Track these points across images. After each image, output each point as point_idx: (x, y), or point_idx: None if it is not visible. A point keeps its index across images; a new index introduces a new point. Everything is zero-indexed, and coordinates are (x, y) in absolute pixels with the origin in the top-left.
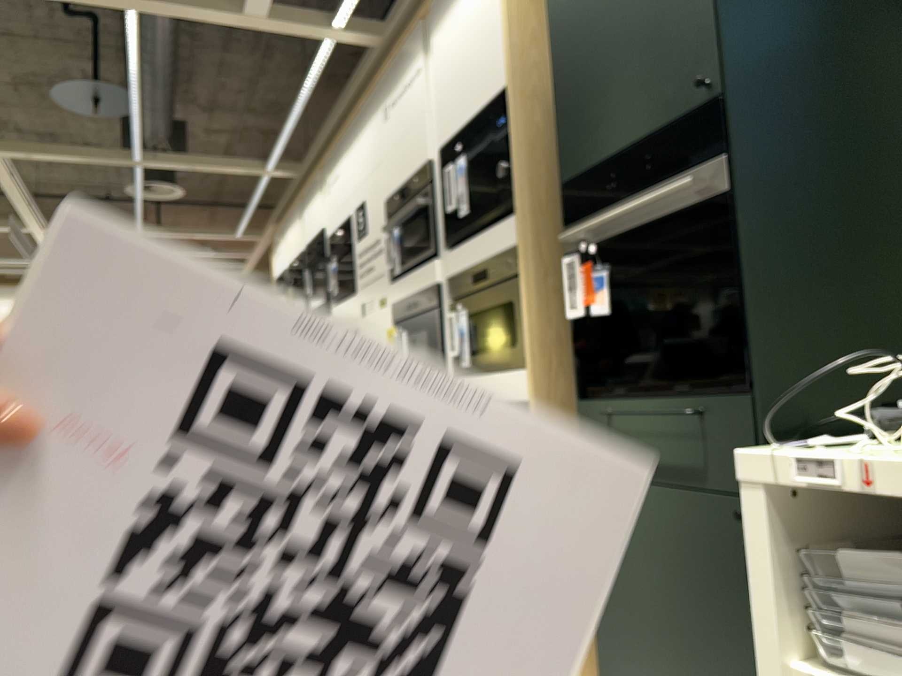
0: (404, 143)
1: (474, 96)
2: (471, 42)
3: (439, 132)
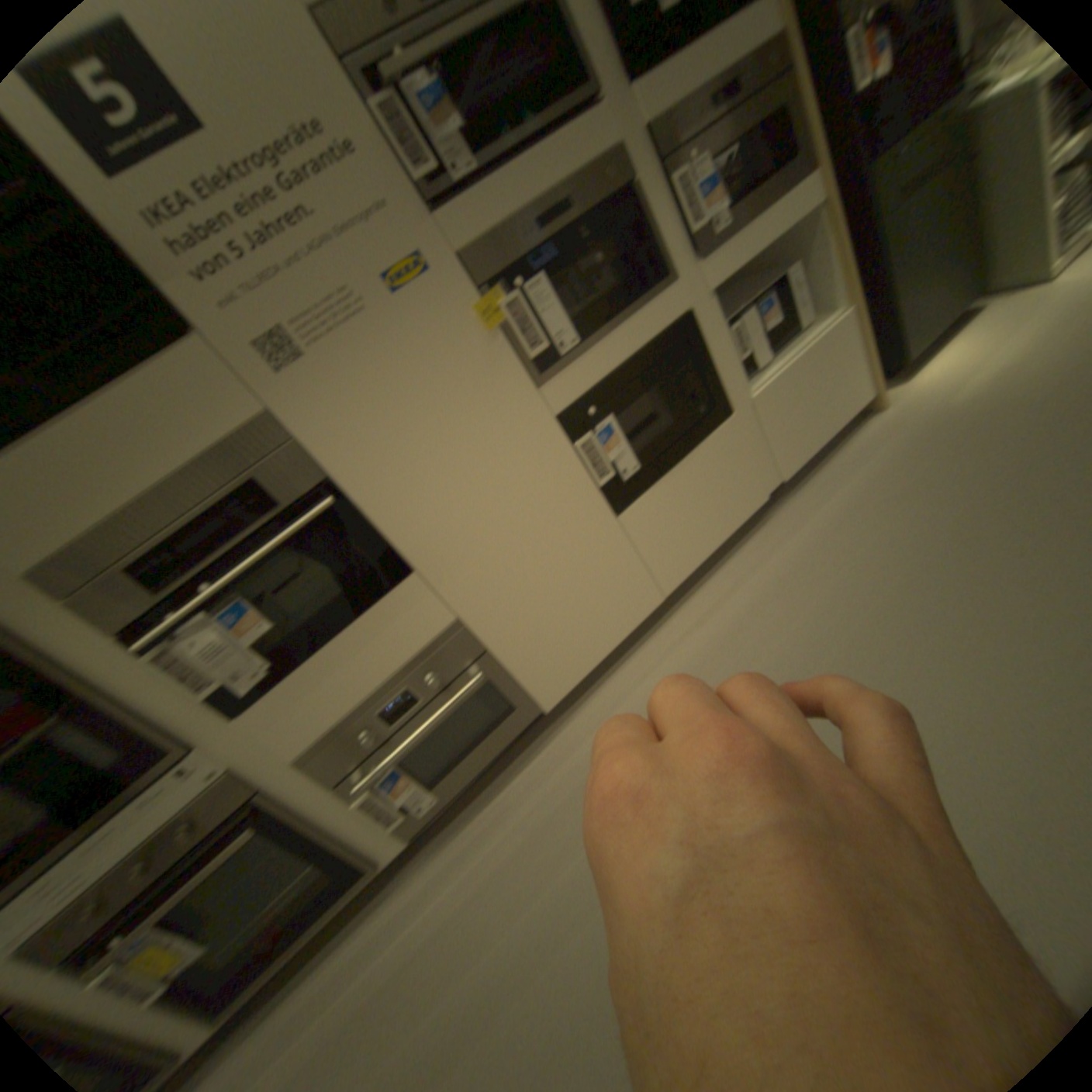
0: None
1: None
2: None
3: None
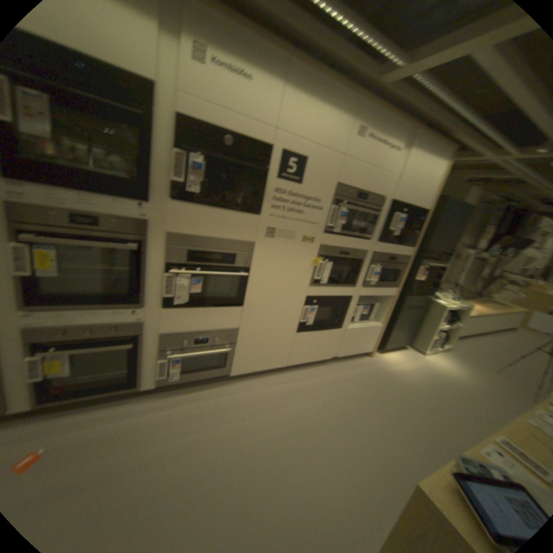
0: (372, 169)
1: (418, 198)
2: (426, 177)
3: (397, 192)
